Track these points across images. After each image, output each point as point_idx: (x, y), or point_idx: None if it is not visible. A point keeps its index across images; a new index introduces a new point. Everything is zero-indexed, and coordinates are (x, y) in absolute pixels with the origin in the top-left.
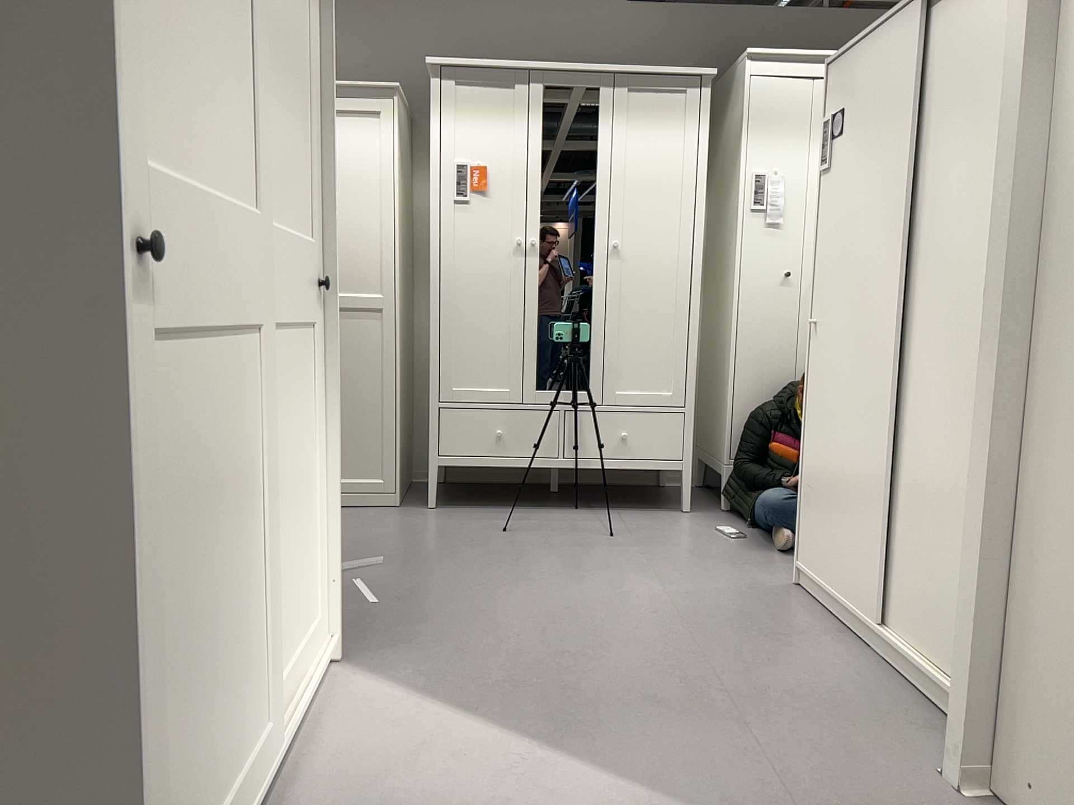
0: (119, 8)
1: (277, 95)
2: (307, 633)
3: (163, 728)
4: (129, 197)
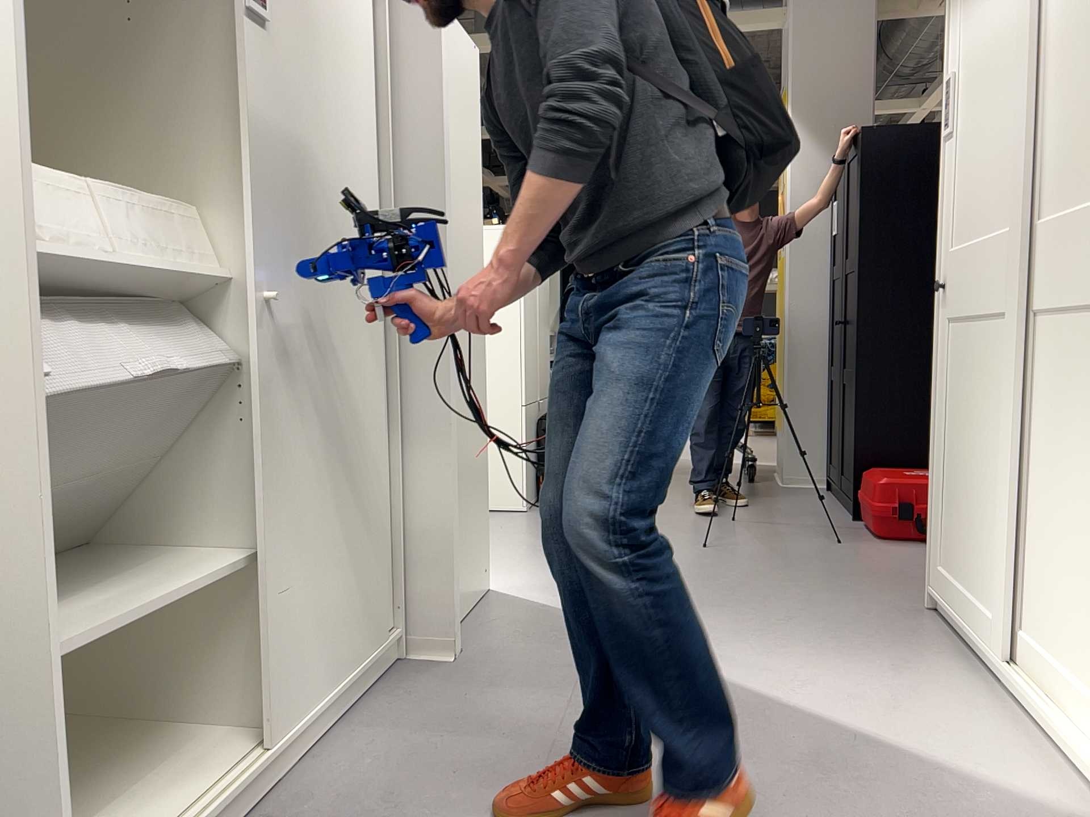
0: (946, 192)
1: (1080, 68)
2: (1087, 690)
3: (942, 488)
4: (943, 262)
